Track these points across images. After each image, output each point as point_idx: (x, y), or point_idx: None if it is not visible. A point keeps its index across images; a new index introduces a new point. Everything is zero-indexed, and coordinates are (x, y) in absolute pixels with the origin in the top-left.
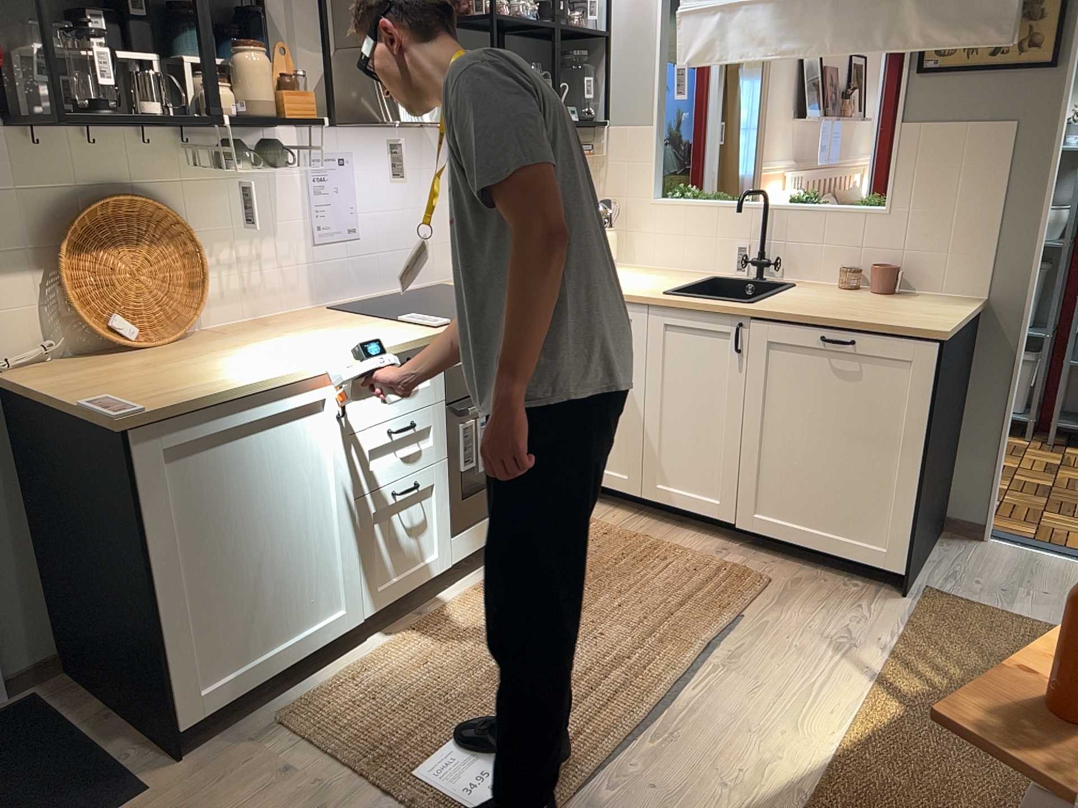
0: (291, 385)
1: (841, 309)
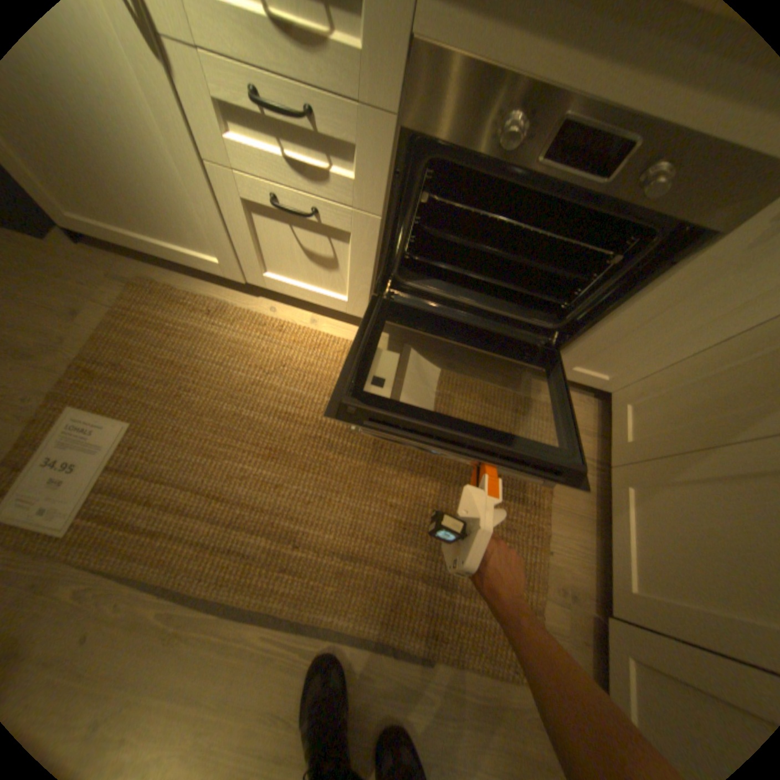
0: None
1: None
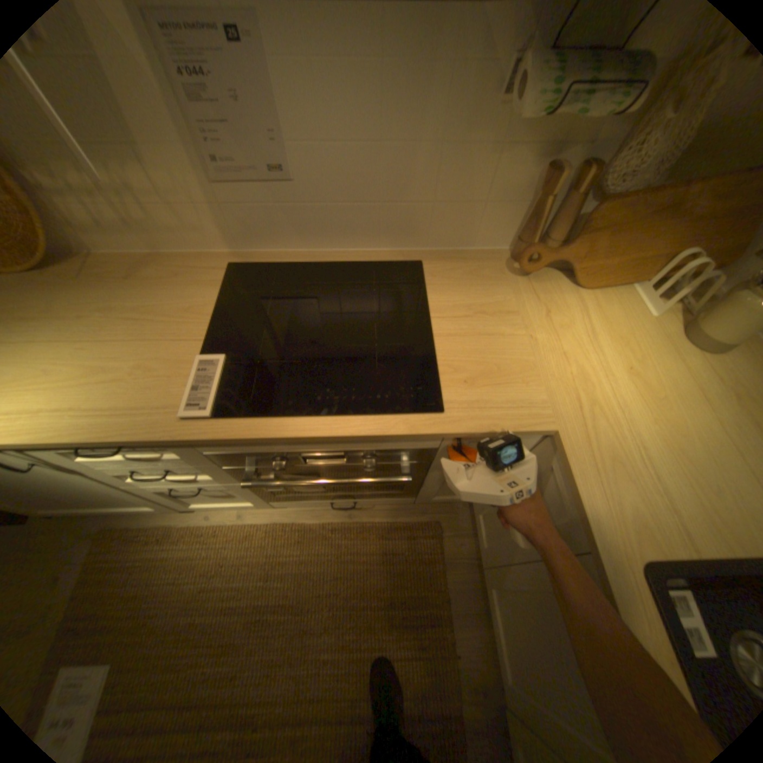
0: None
1: None
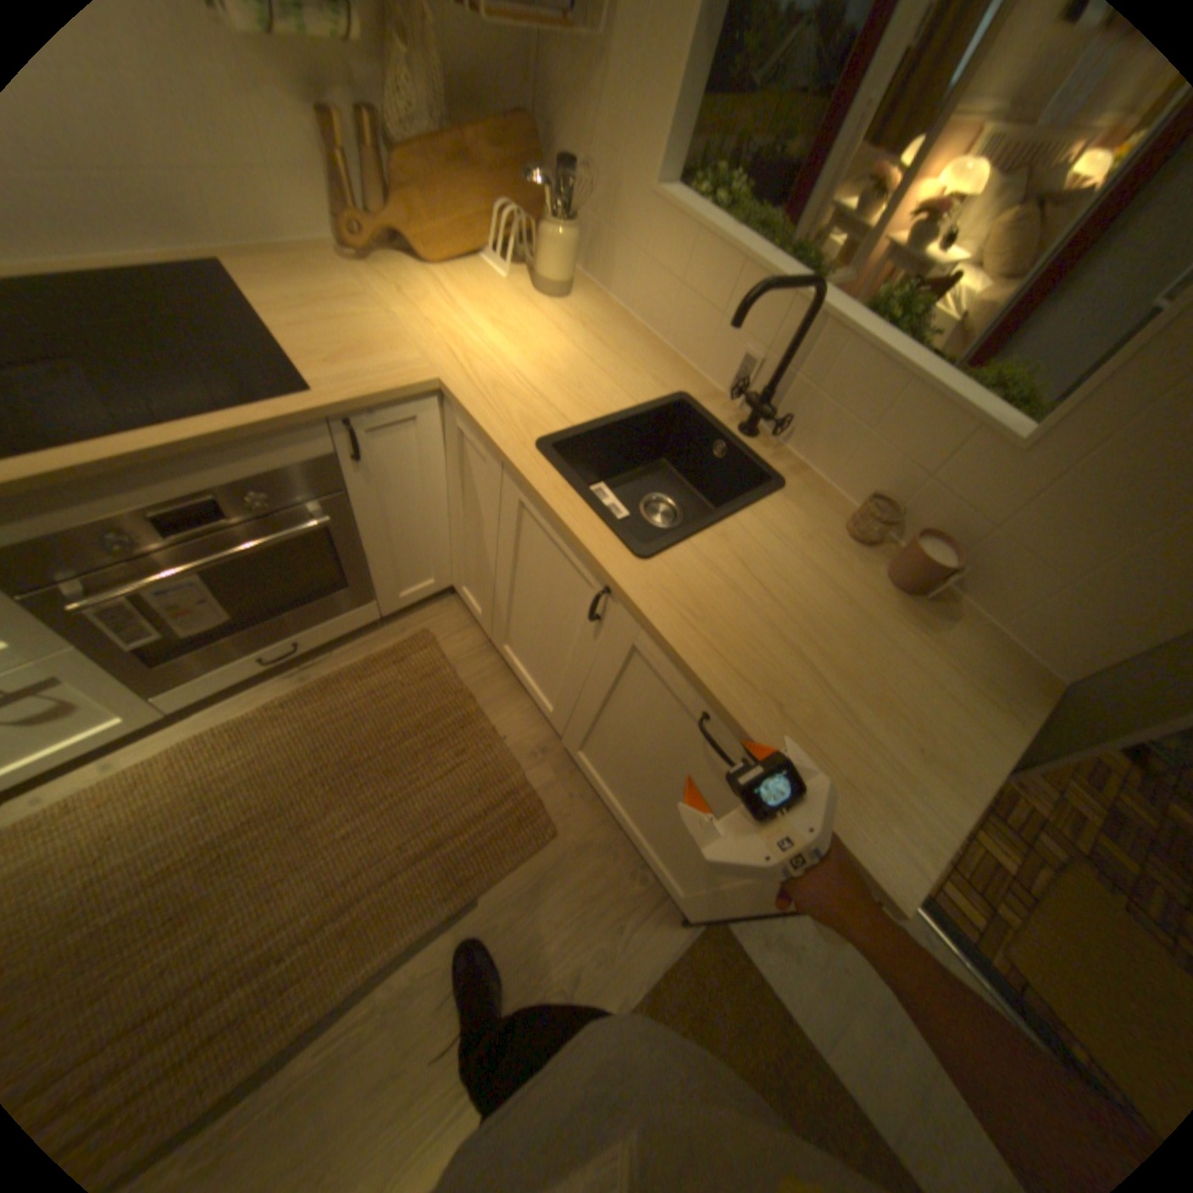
0: None
1: (782, 654)
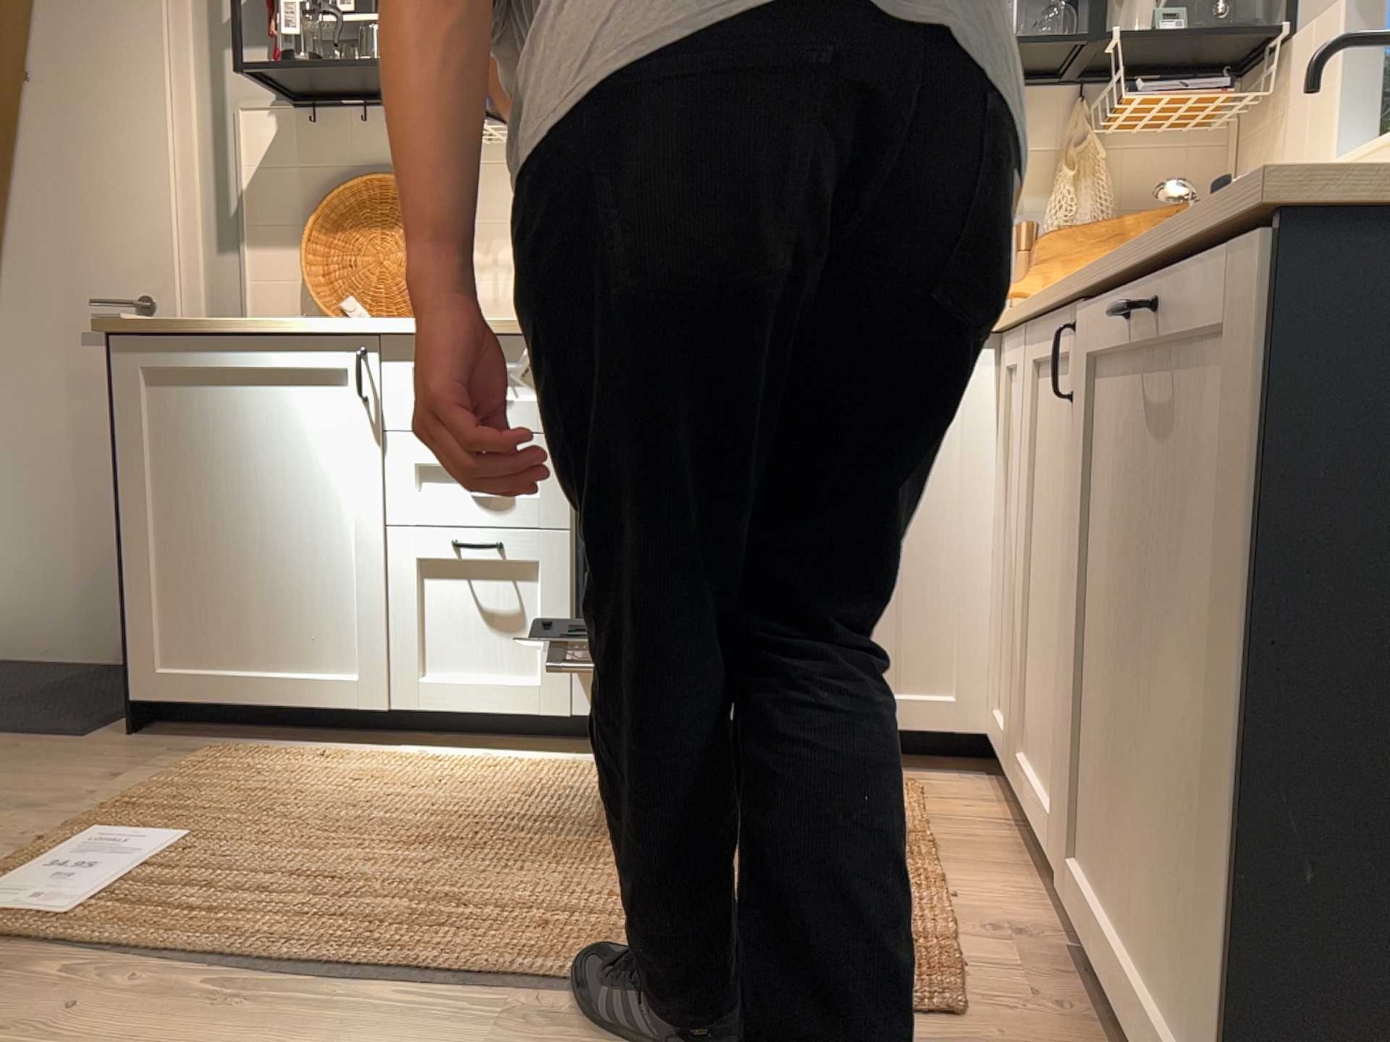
0: (296, 336)
1: None
